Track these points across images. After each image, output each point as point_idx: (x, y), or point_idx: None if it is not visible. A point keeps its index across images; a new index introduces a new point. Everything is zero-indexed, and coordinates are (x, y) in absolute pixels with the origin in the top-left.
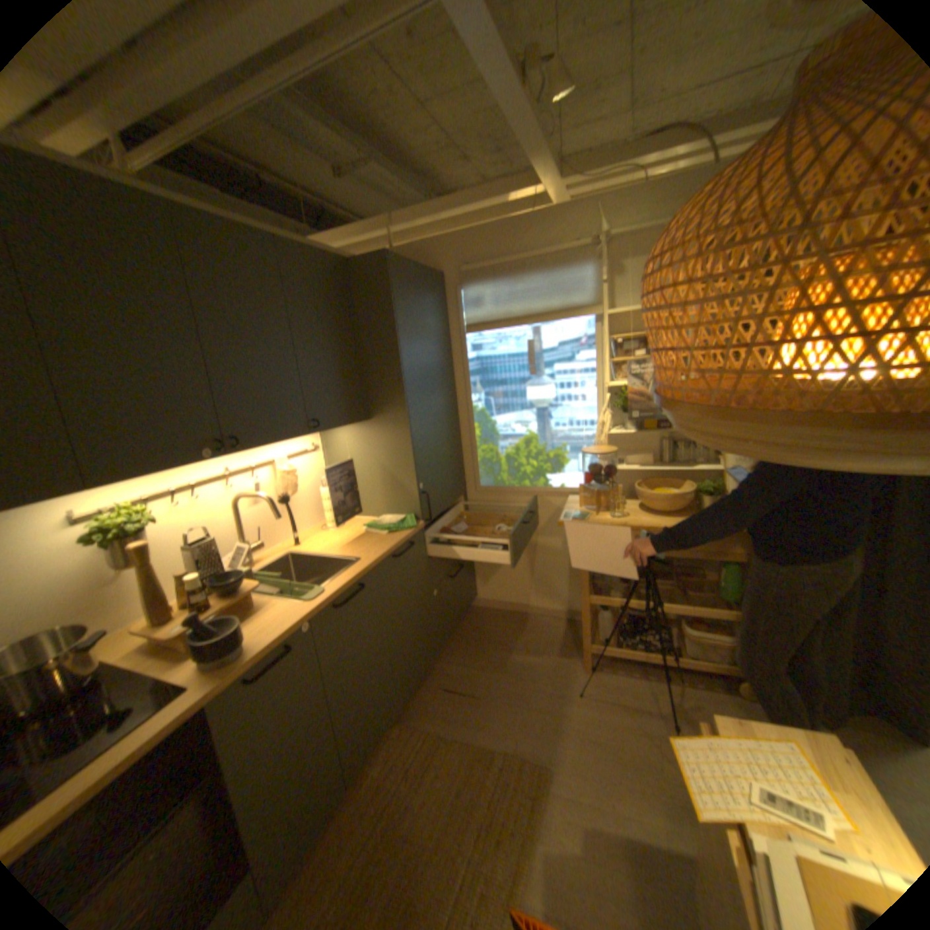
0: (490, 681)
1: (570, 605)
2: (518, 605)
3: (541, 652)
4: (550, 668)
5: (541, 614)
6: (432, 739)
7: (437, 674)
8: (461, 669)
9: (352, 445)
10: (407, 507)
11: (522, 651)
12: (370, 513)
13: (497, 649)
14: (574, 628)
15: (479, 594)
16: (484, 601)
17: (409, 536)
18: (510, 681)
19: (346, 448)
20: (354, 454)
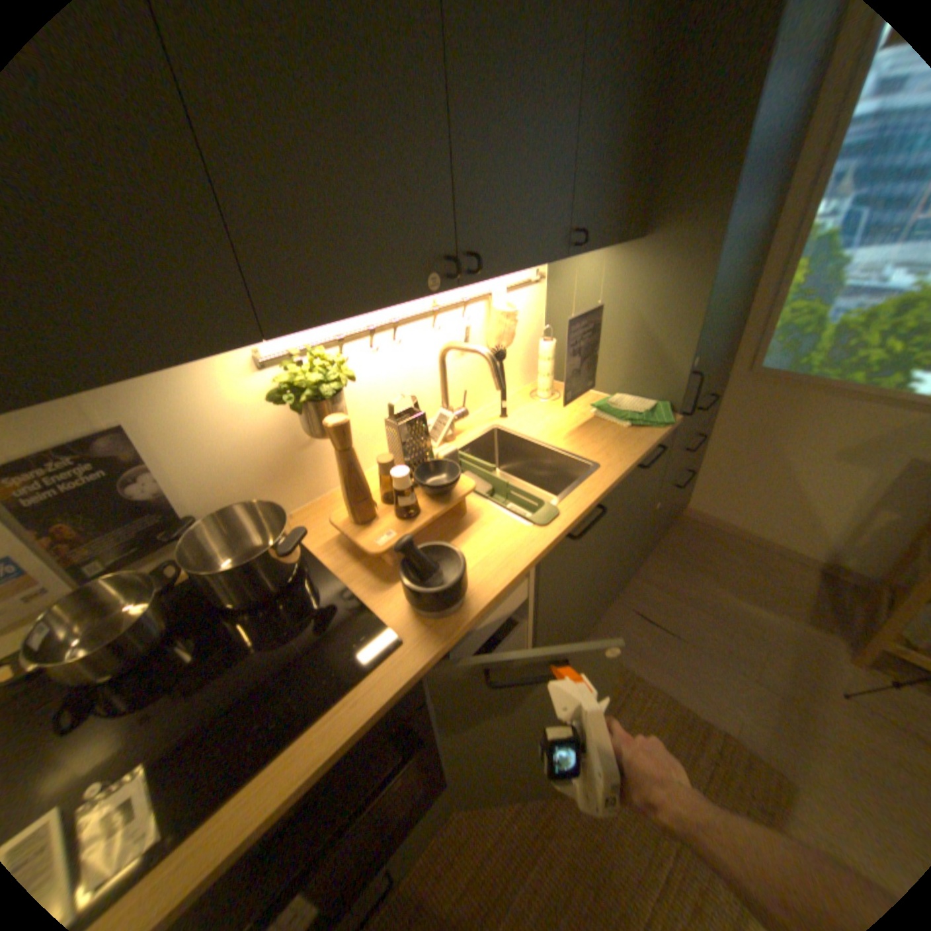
0: (703, 624)
1: (839, 559)
2: (748, 533)
3: (780, 607)
4: (794, 635)
5: (781, 554)
6: (627, 674)
7: (631, 591)
8: (662, 594)
9: (596, 280)
10: (661, 389)
11: (750, 598)
12: (596, 385)
13: (713, 583)
14: (834, 589)
15: (692, 502)
16: (697, 513)
17: (664, 438)
18: (733, 635)
19: (586, 284)
20: (596, 294)
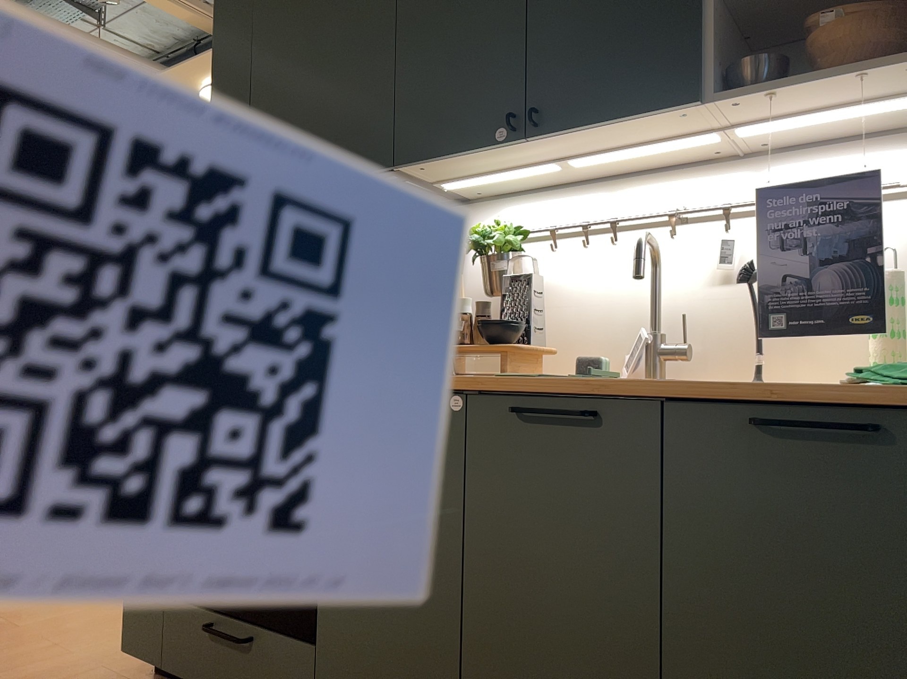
0: None
1: None
2: None
3: None
4: None
5: None
6: None
7: None
8: None
9: None
10: None
11: None
12: None
13: None
14: None
15: None
16: None
17: (861, 394)
18: None
19: None
20: None
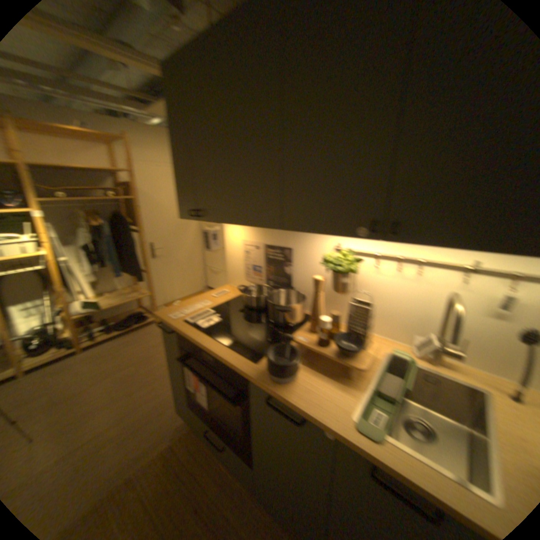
0: None
1: None
2: None
3: None
4: None
5: None
6: None
7: None
8: None
9: None
10: None
11: None
12: None
13: None
14: None
15: None
16: None
17: None
18: None
19: None
20: None
